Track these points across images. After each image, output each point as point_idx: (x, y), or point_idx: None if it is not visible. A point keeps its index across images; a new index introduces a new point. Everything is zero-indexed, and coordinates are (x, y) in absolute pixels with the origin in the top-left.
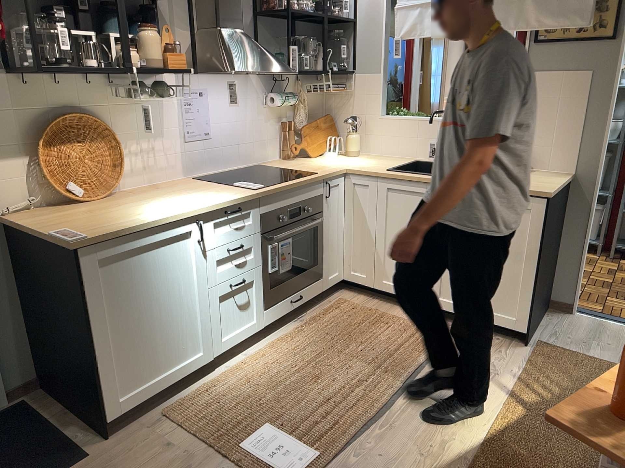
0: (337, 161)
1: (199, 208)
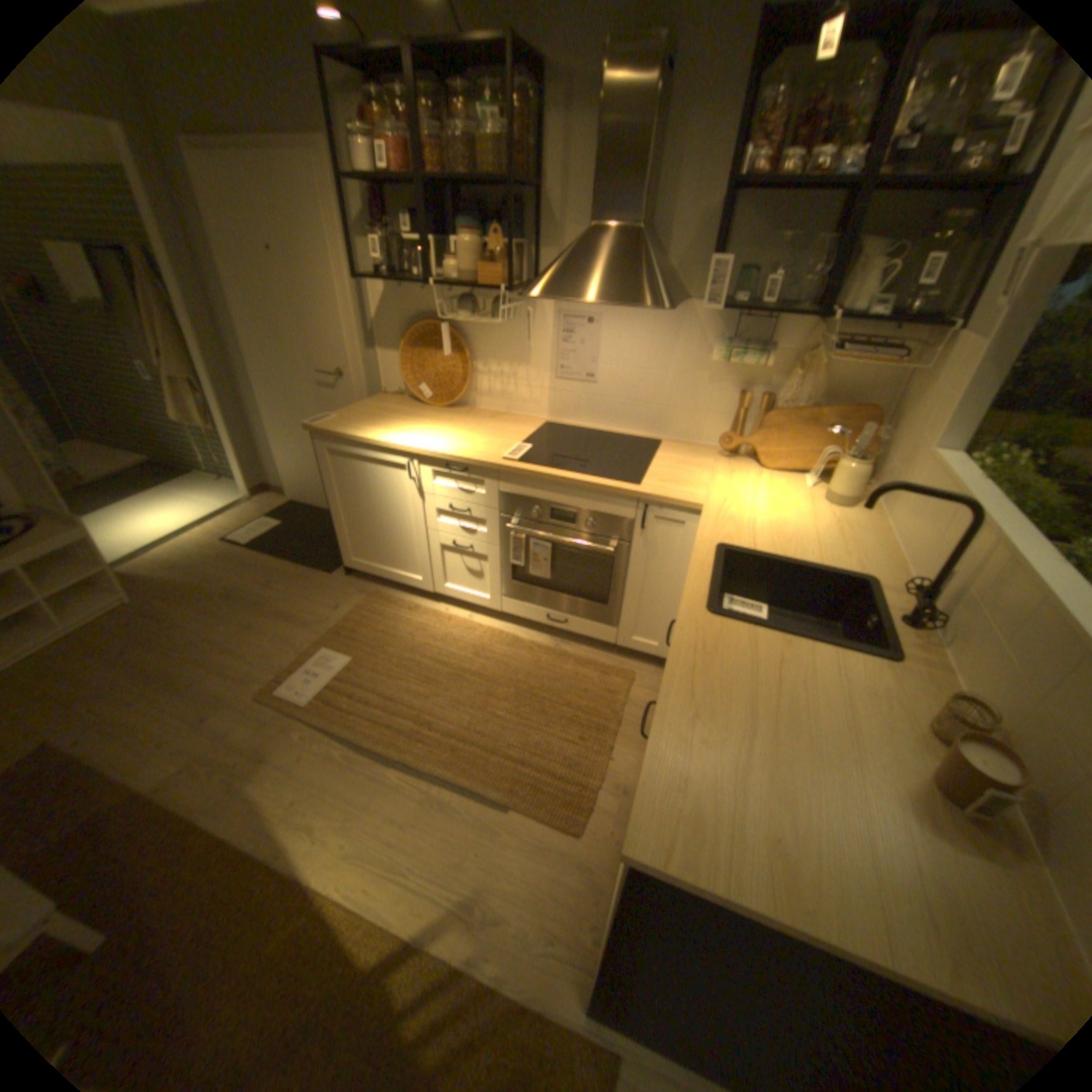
0: (751, 493)
1: (412, 447)
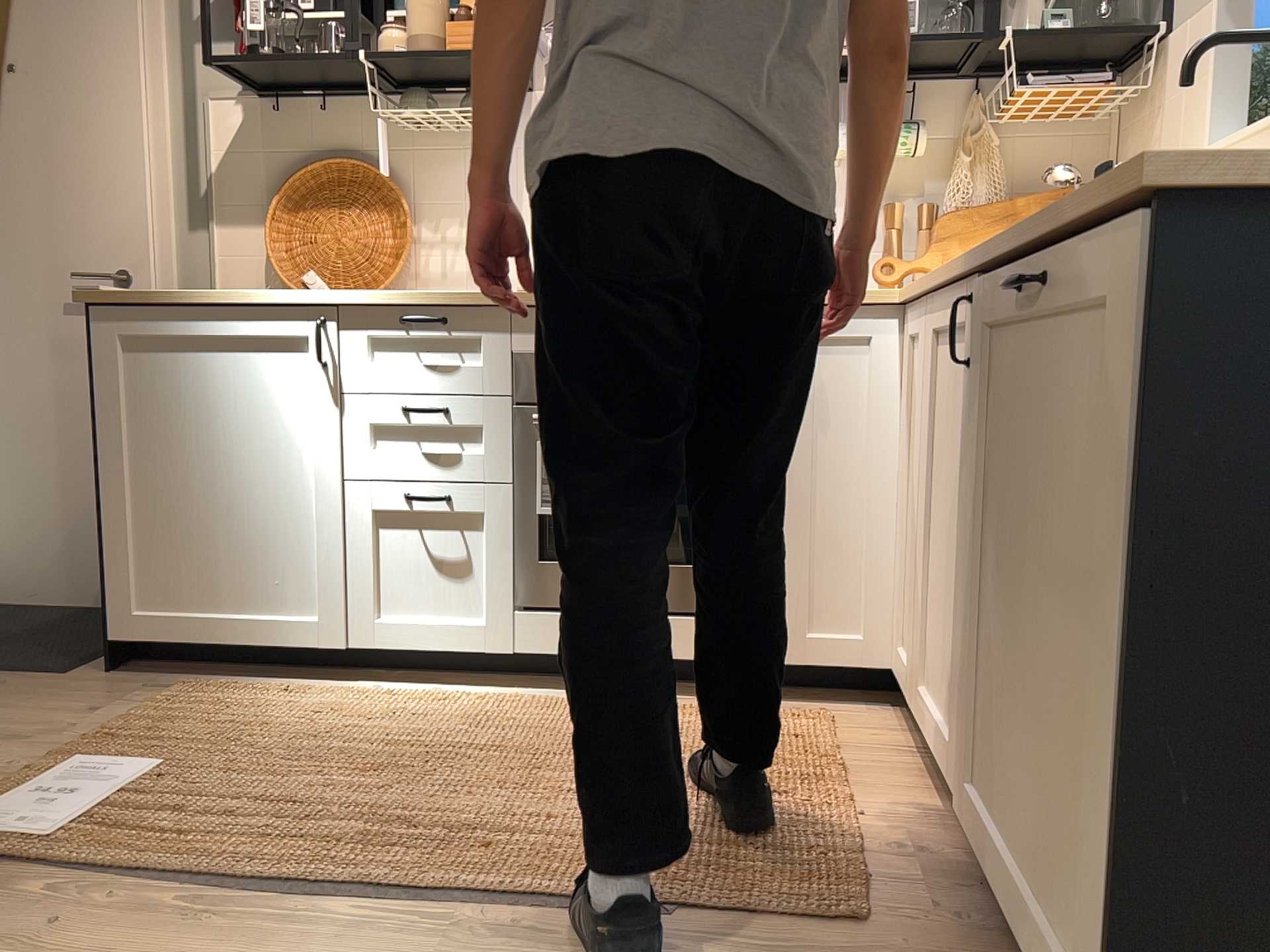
0: None
1: (328, 293)
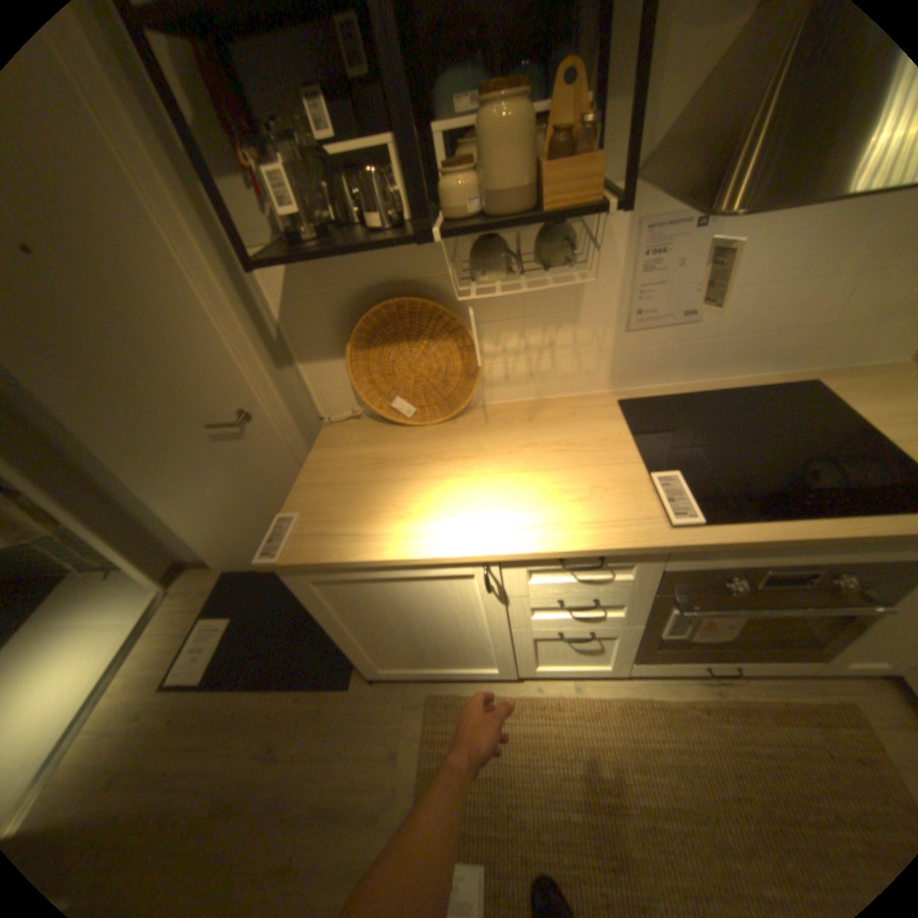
0: None
1: (491, 551)
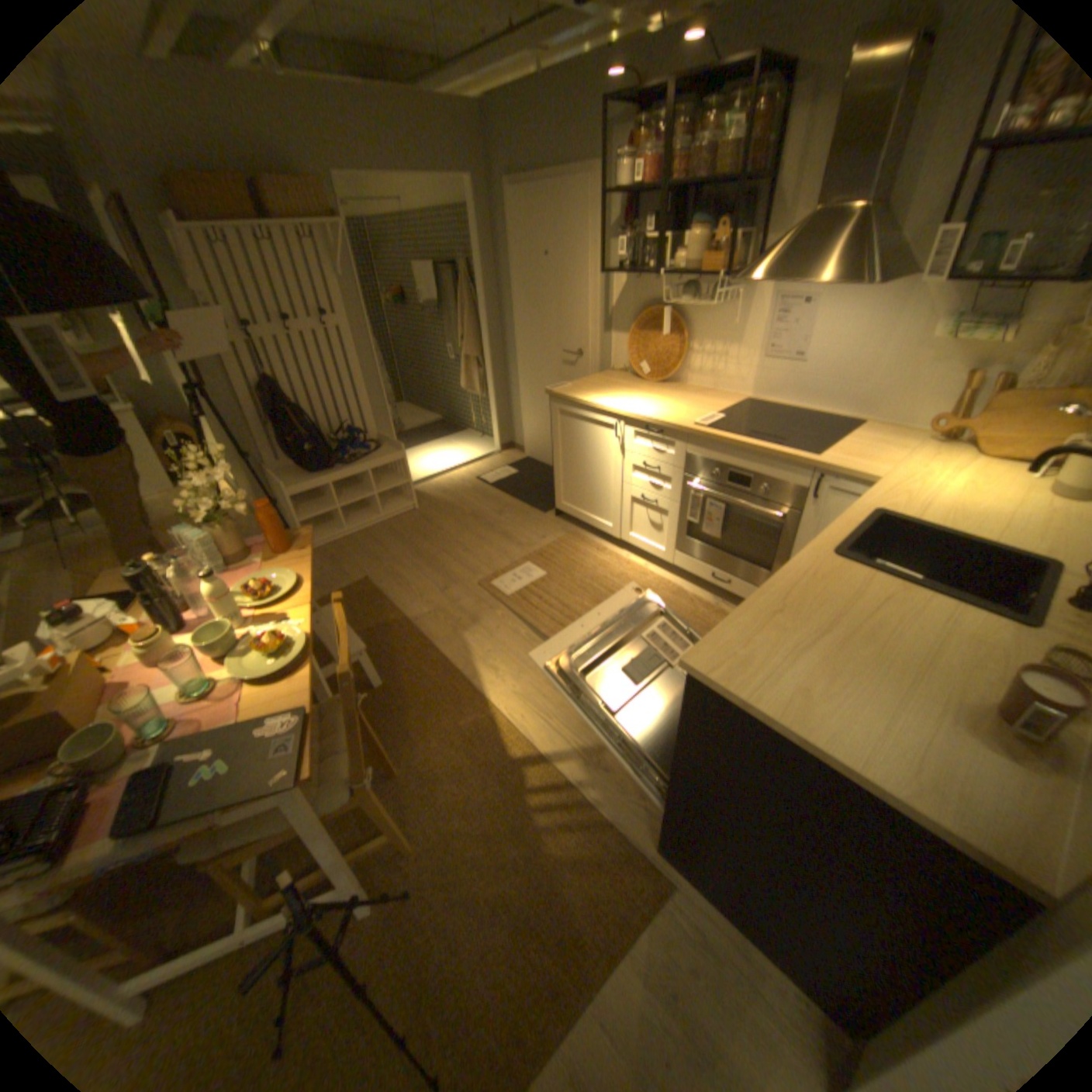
0: (949, 475)
1: (621, 410)
